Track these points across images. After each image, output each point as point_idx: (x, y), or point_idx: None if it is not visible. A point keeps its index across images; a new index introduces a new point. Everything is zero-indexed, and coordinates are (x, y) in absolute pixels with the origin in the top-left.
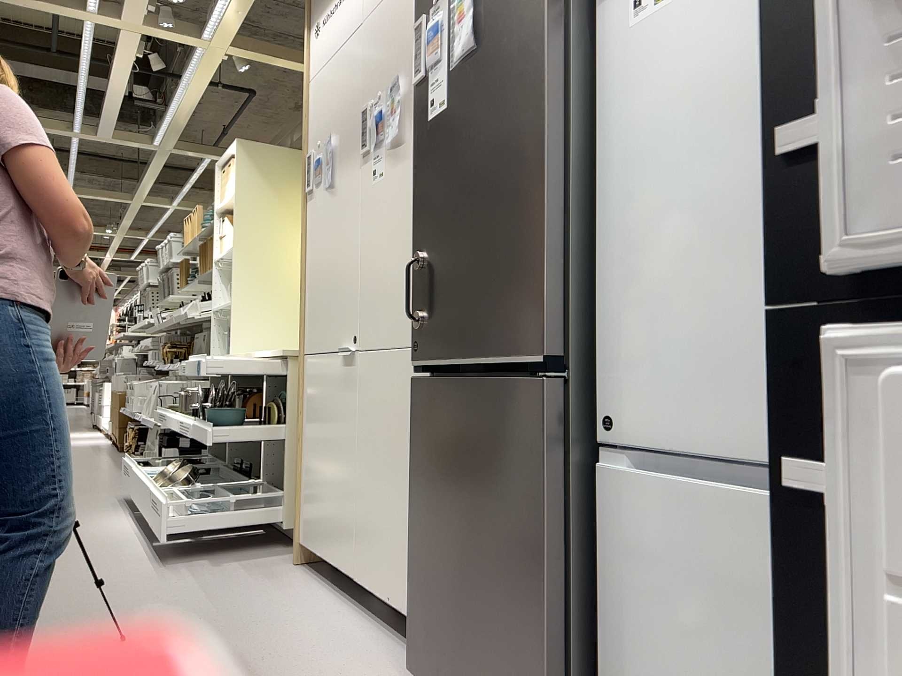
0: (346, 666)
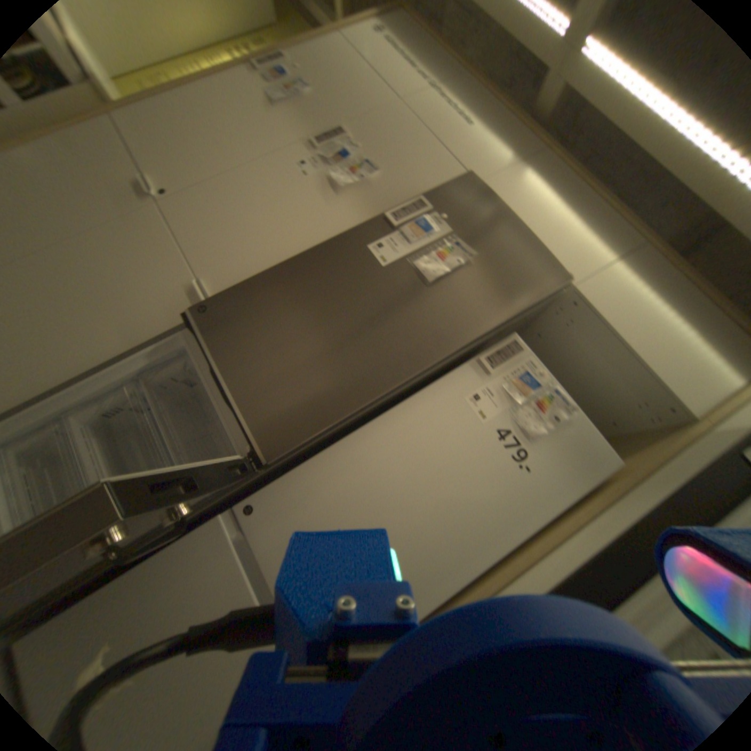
0: None
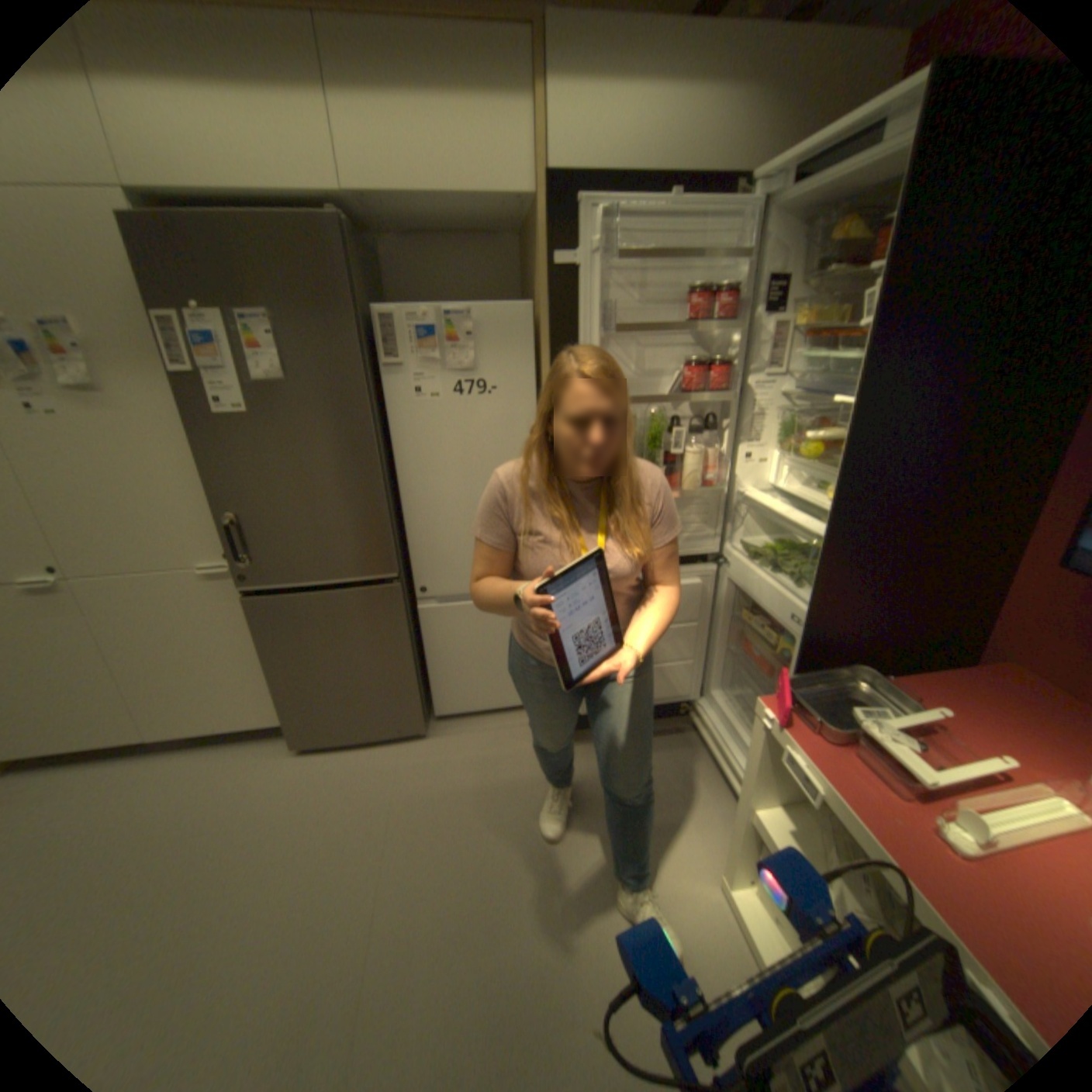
0: (231, 782)
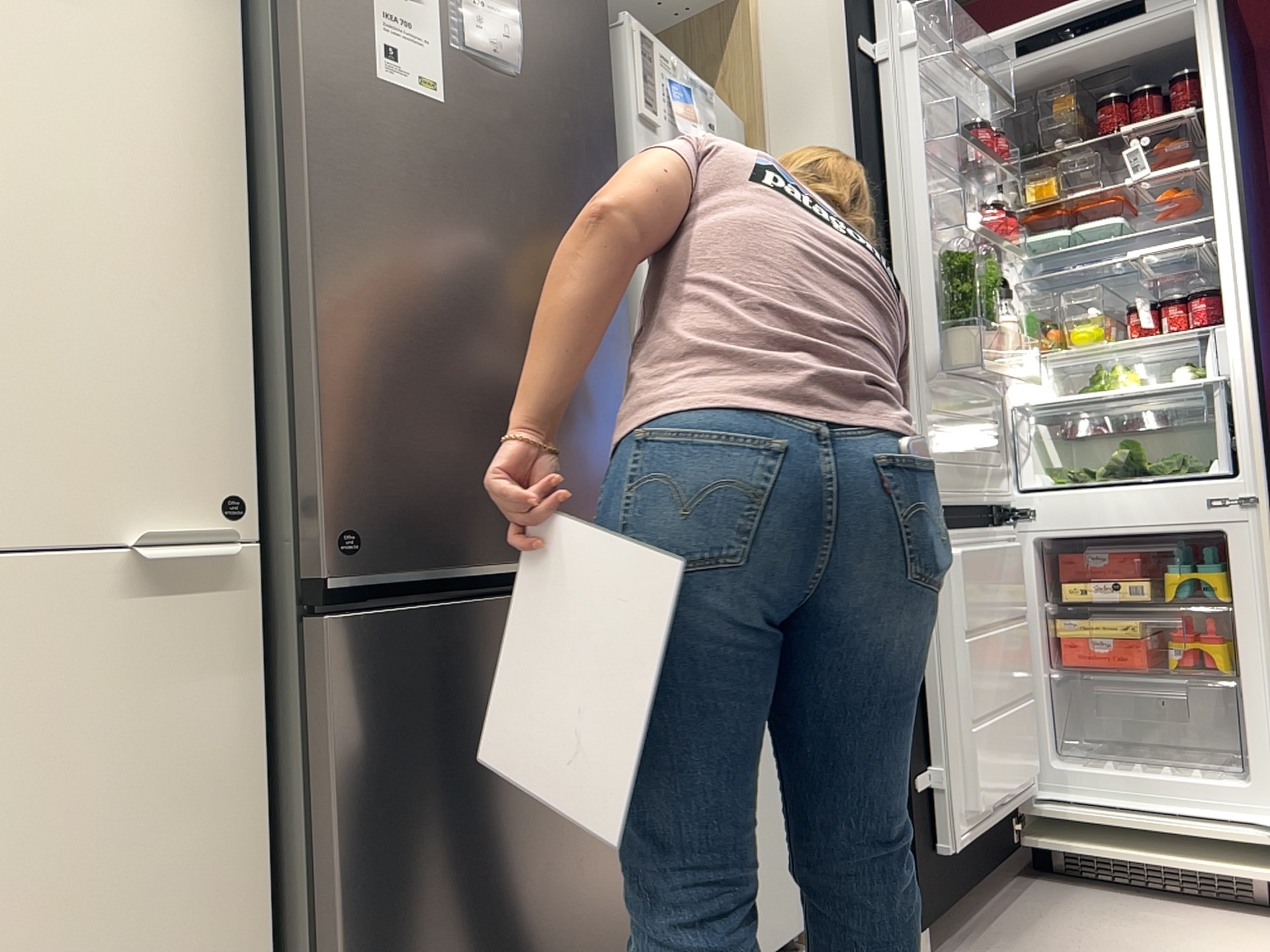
0: None
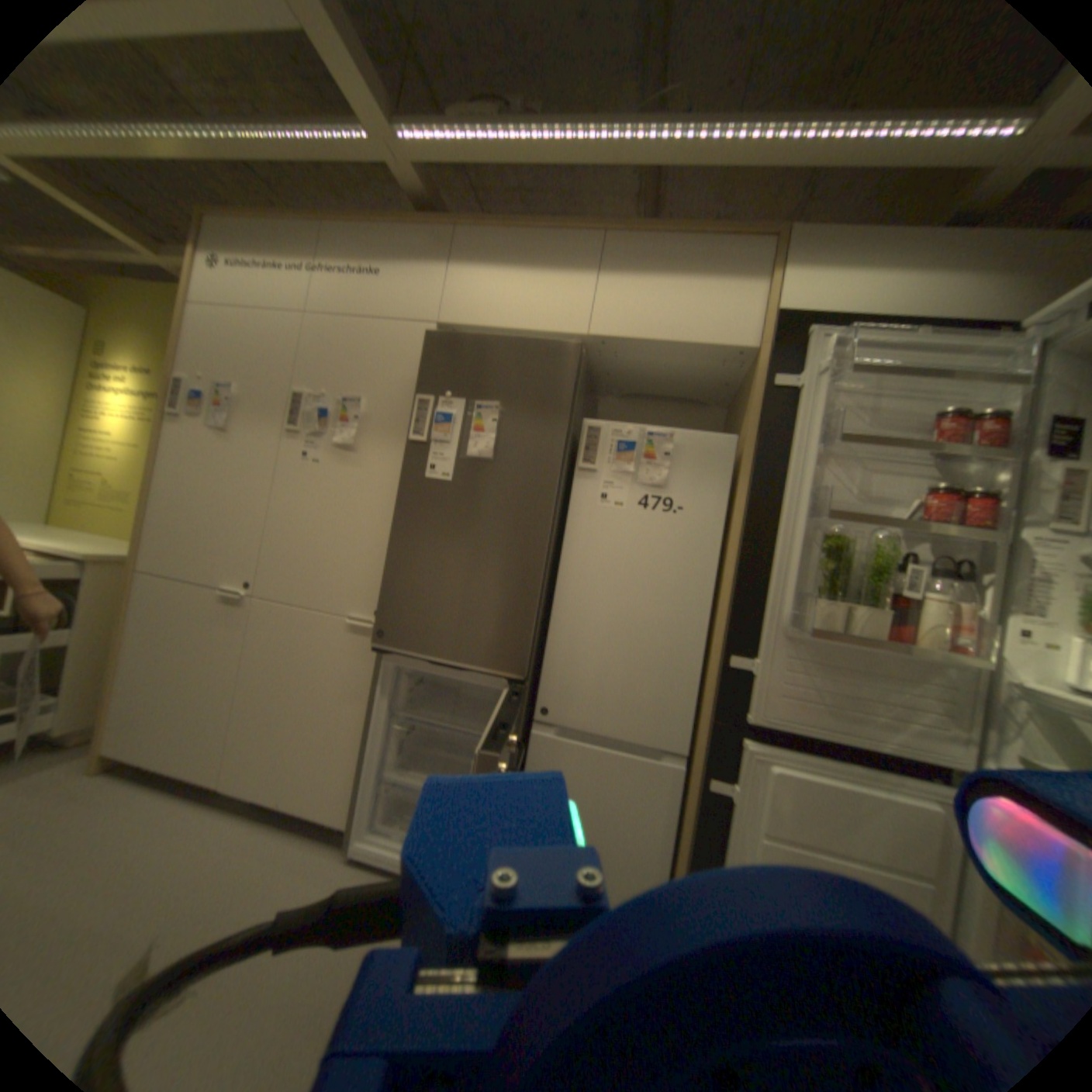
0: (263, 877)
